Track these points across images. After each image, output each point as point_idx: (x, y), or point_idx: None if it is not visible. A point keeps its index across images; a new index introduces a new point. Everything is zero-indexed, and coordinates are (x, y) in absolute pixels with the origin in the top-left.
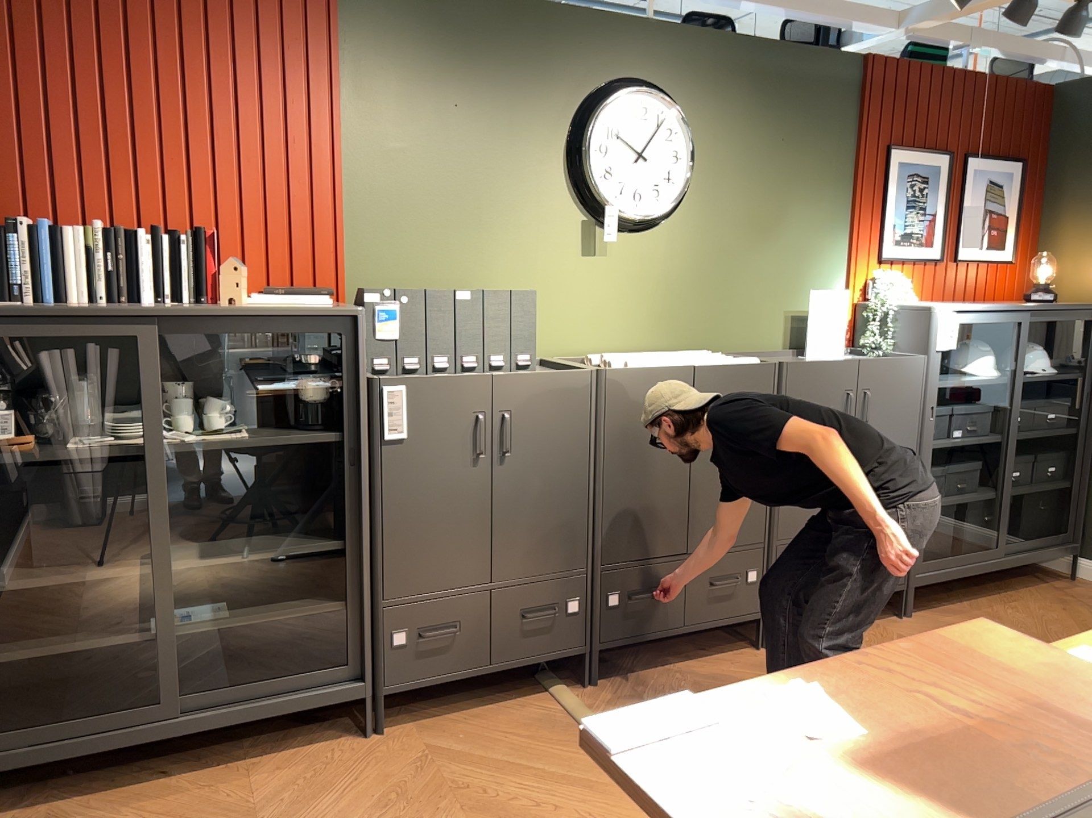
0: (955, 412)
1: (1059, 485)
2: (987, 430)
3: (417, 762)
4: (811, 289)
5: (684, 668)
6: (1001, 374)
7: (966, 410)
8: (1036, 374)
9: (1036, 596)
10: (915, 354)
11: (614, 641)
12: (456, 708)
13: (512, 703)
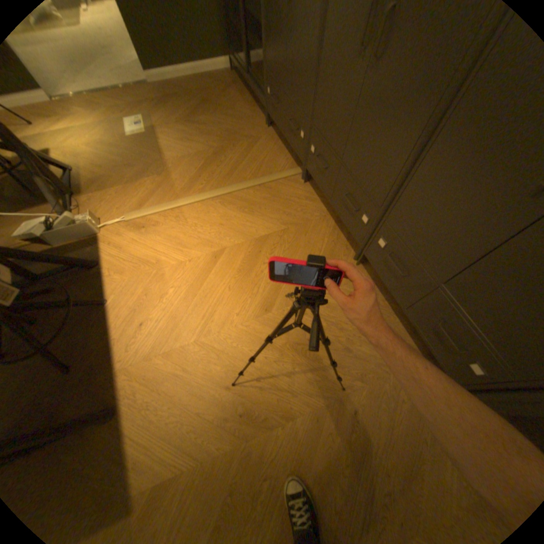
0: None
1: None
2: None
3: (251, 137)
4: None
5: (328, 219)
6: None
7: None
8: None
9: None
10: None
11: (311, 170)
12: (286, 144)
13: (290, 158)
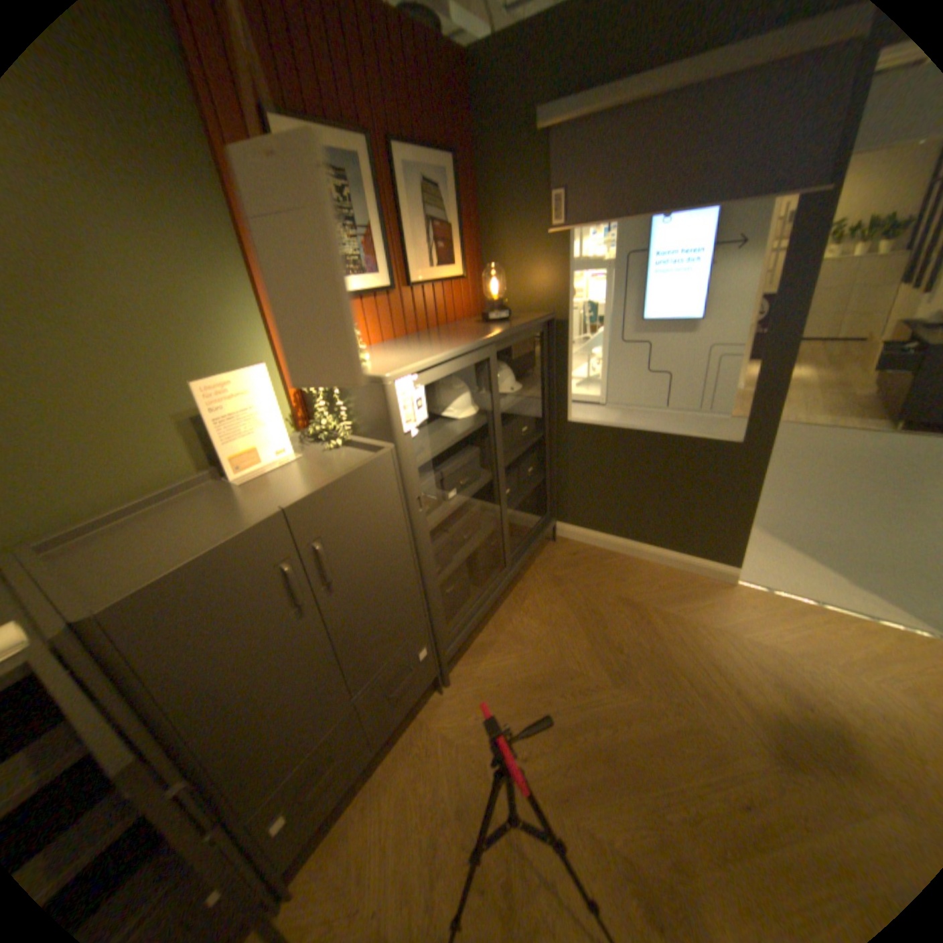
0: (445, 473)
1: (537, 480)
2: (478, 473)
3: None
4: (198, 373)
5: None
6: (478, 407)
7: (455, 466)
8: (506, 394)
9: (537, 581)
10: (380, 439)
11: None
12: None
13: None
